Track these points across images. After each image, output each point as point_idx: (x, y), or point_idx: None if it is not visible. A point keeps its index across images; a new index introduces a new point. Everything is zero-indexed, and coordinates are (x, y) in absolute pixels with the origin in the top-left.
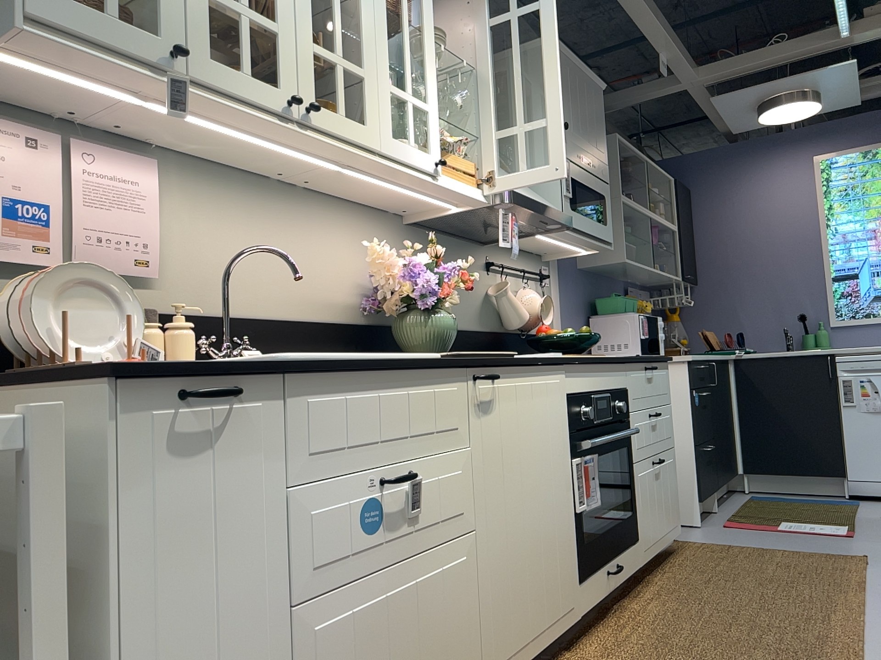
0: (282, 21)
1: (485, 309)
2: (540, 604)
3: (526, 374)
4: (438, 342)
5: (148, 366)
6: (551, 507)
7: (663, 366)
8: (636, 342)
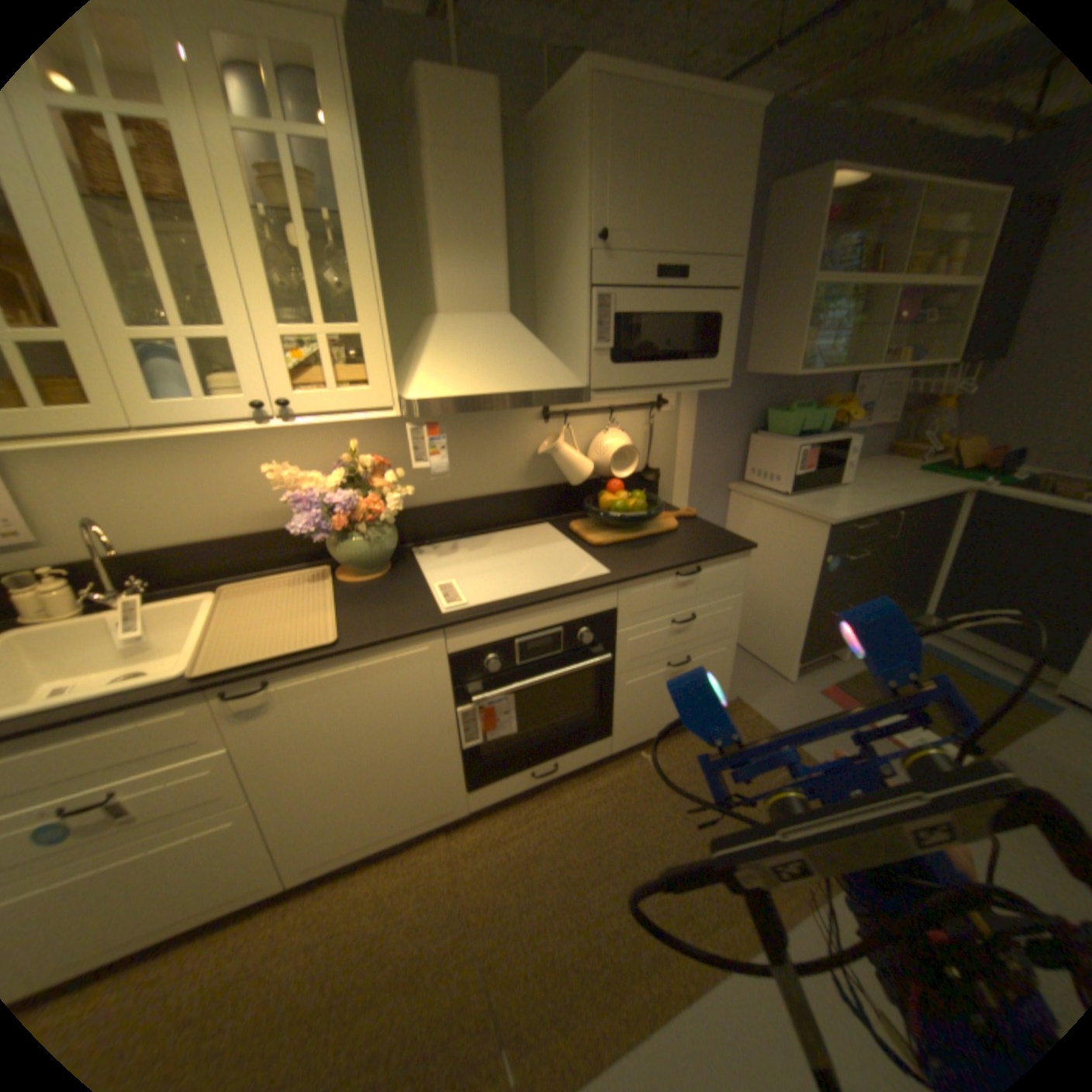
0: None
1: (534, 466)
2: (382, 825)
3: (341, 663)
4: (362, 563)
5: None
6: (403, 758)
7: (729, 560)
8: (790, 476)
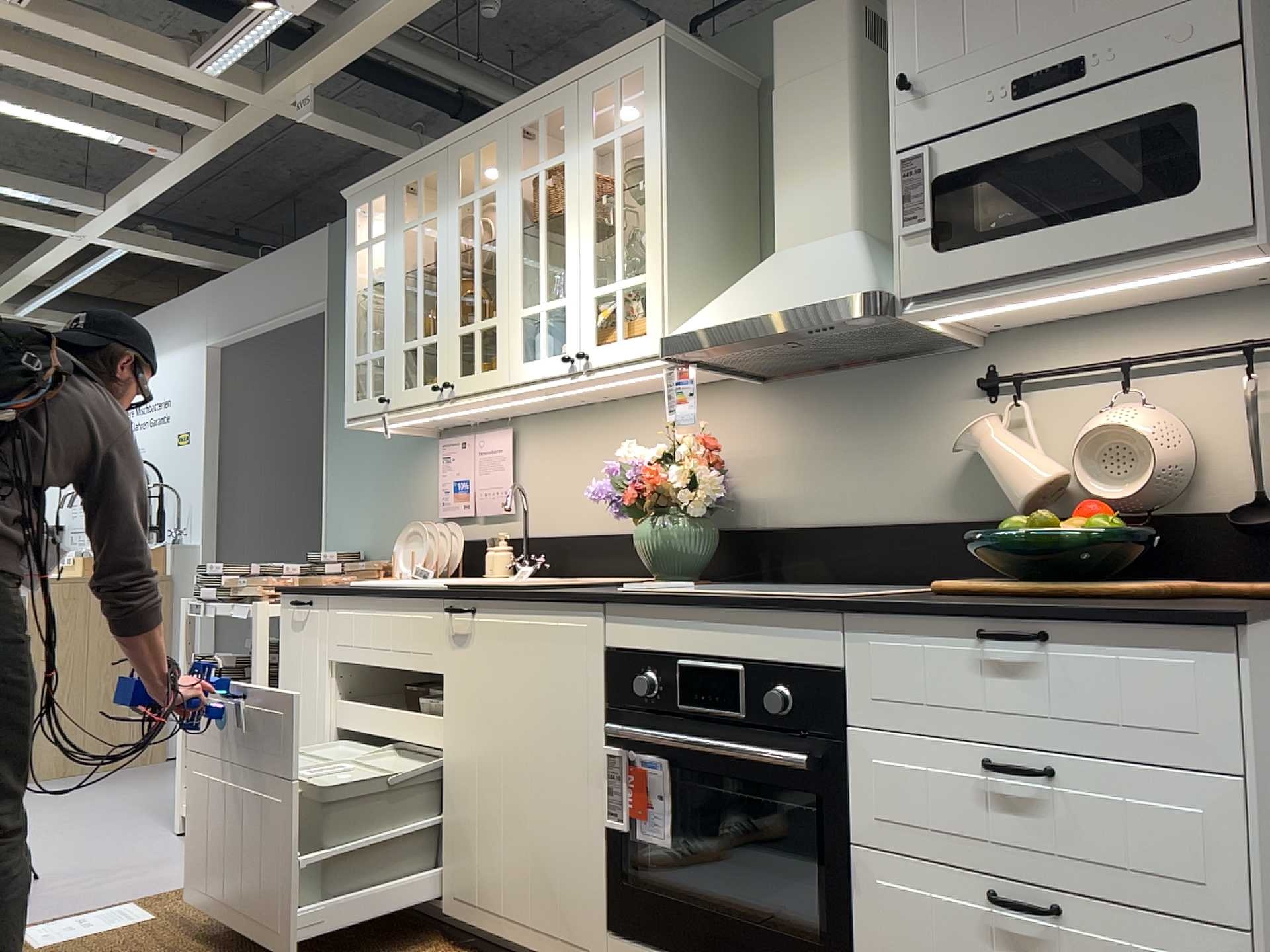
0: (439, 328)
1: (968, 476)
2: (520, 890)
3: (520, 610)
4: (656, 559)
5: (285, 588)
6: (550, 787)
7: (1152, 637)
8: None
